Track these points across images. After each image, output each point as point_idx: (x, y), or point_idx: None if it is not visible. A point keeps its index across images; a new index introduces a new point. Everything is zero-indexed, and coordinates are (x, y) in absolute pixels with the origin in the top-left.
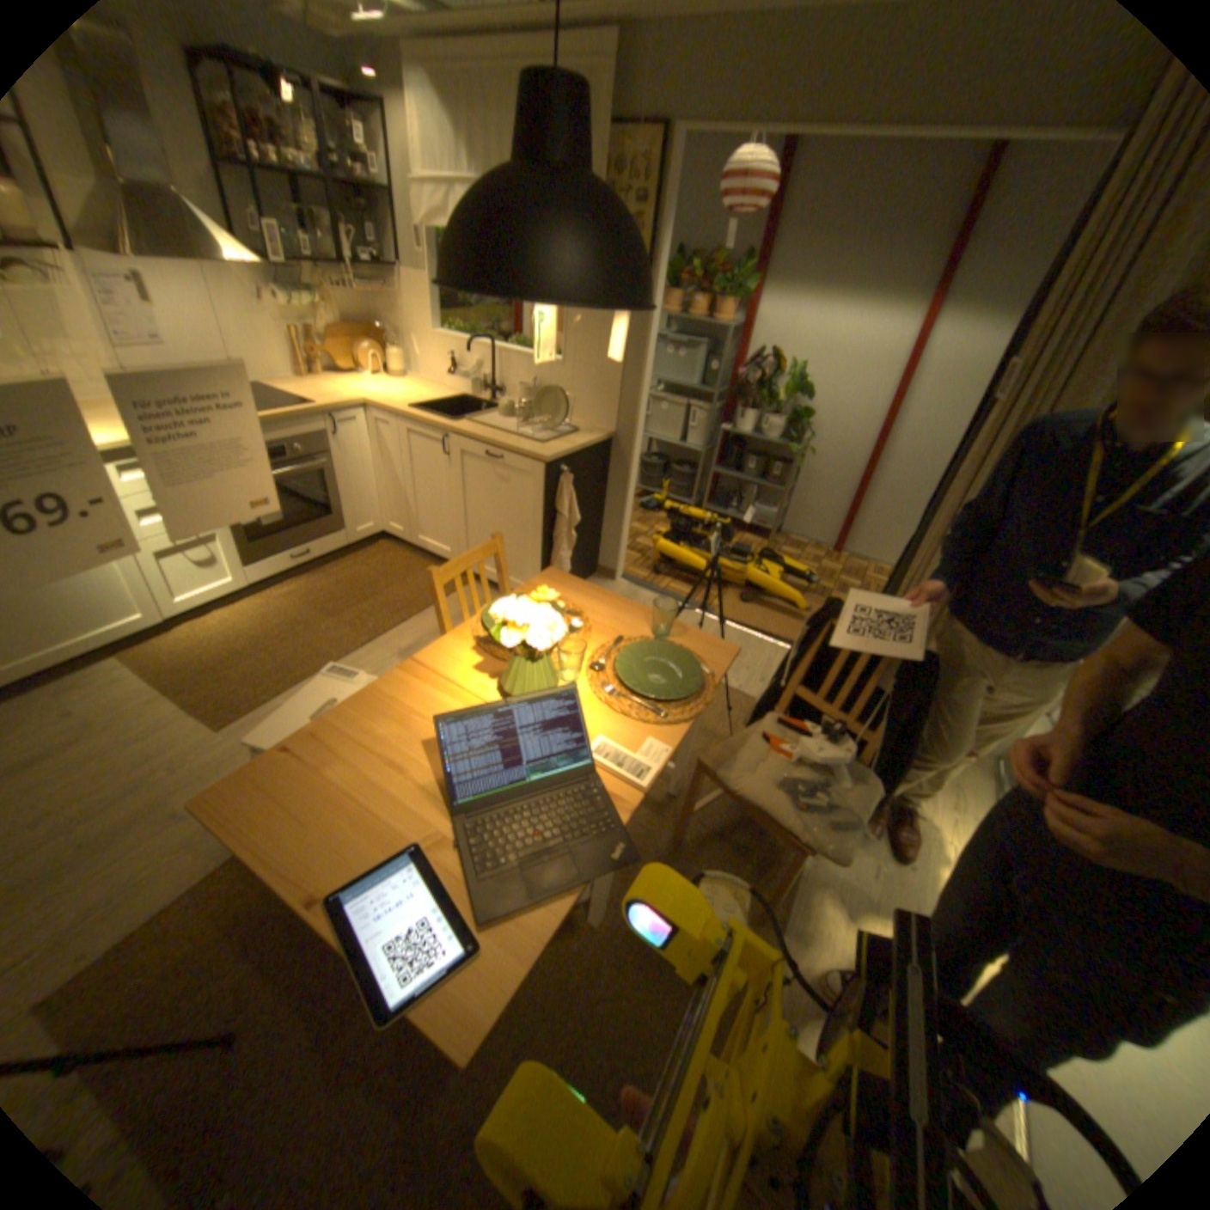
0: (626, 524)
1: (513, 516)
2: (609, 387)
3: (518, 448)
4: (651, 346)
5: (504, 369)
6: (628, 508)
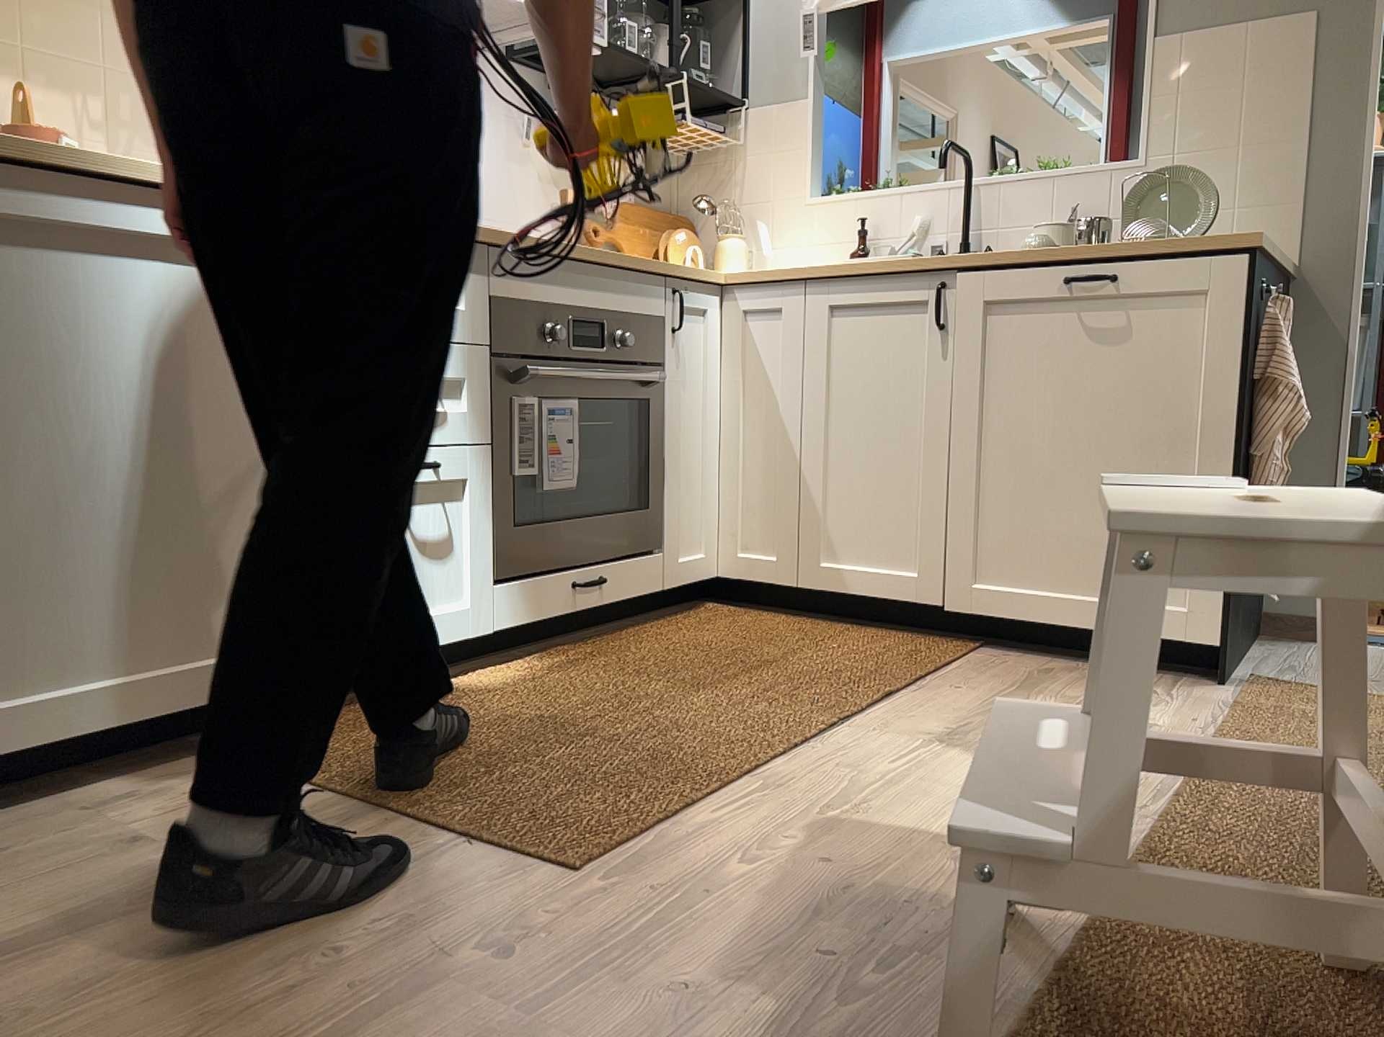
0: (1341, 478)
1: (1127, 423)
2: (1263, 179)
3: (1159, 240)
4: (1373, 66)
5: (978, 222)
6: (1344, 437)
